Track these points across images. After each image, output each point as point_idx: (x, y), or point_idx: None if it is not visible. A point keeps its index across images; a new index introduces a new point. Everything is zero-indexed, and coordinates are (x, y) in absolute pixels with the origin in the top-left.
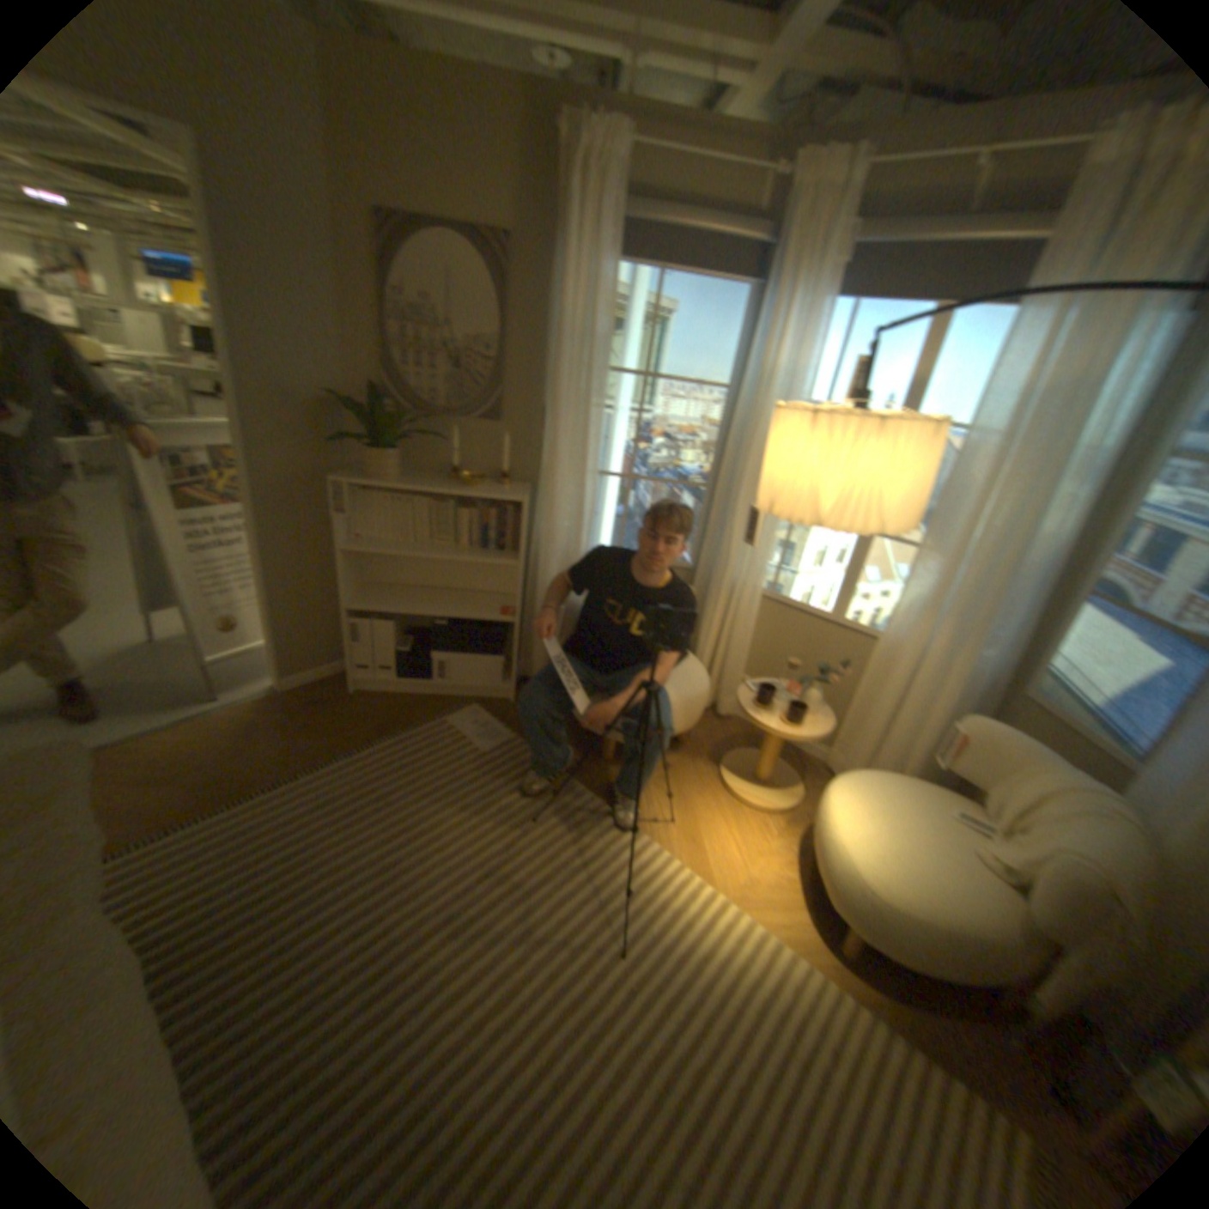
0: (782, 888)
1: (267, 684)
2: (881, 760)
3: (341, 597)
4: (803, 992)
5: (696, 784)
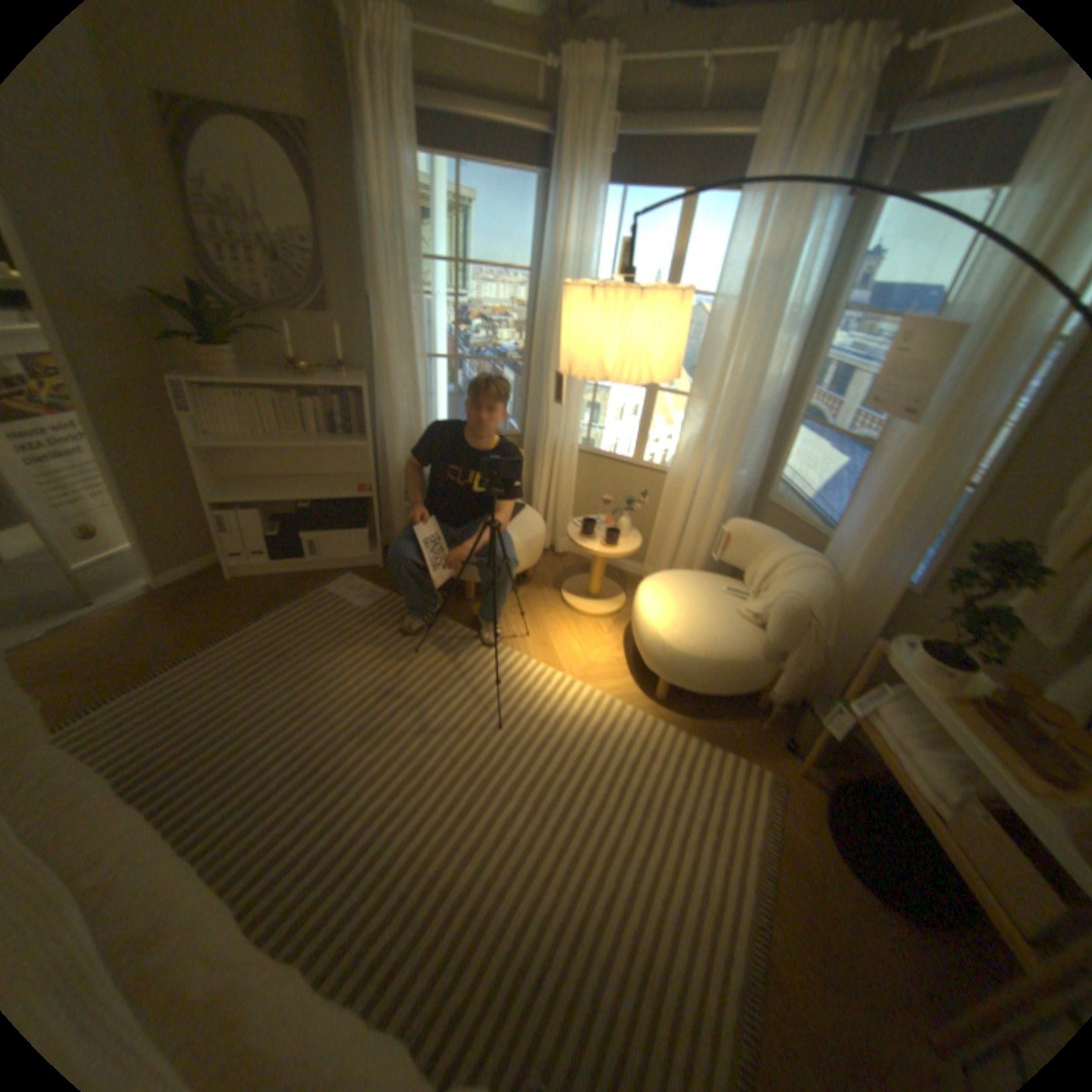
0: (612, 664)
1: (142, 584)
2: (677, 564)
3: (202, 492)
4: (630, 724)
5: (543, 606)
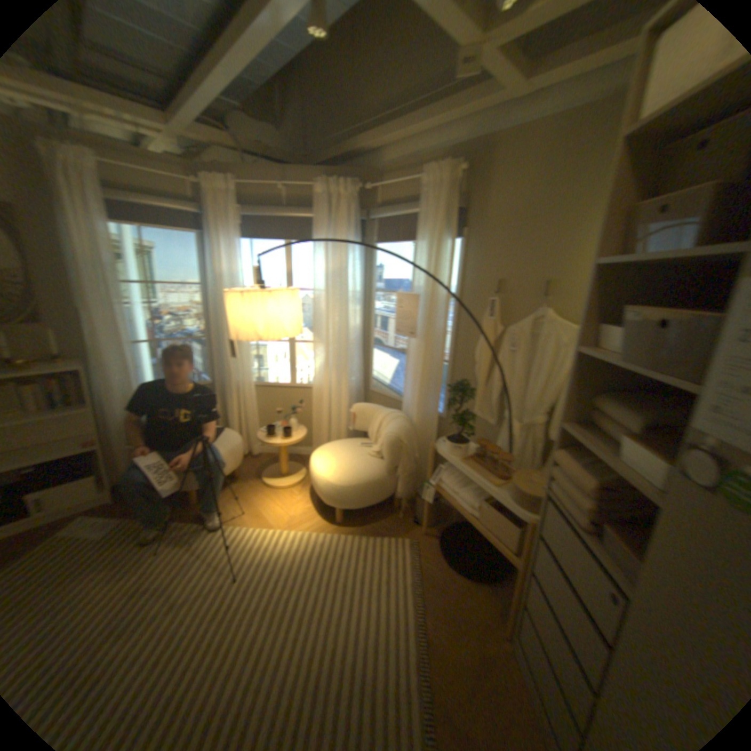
0: (305, 513)
1: None
2: (331, 440)
3: None
4: (323, 544)
5: (250, 492)
